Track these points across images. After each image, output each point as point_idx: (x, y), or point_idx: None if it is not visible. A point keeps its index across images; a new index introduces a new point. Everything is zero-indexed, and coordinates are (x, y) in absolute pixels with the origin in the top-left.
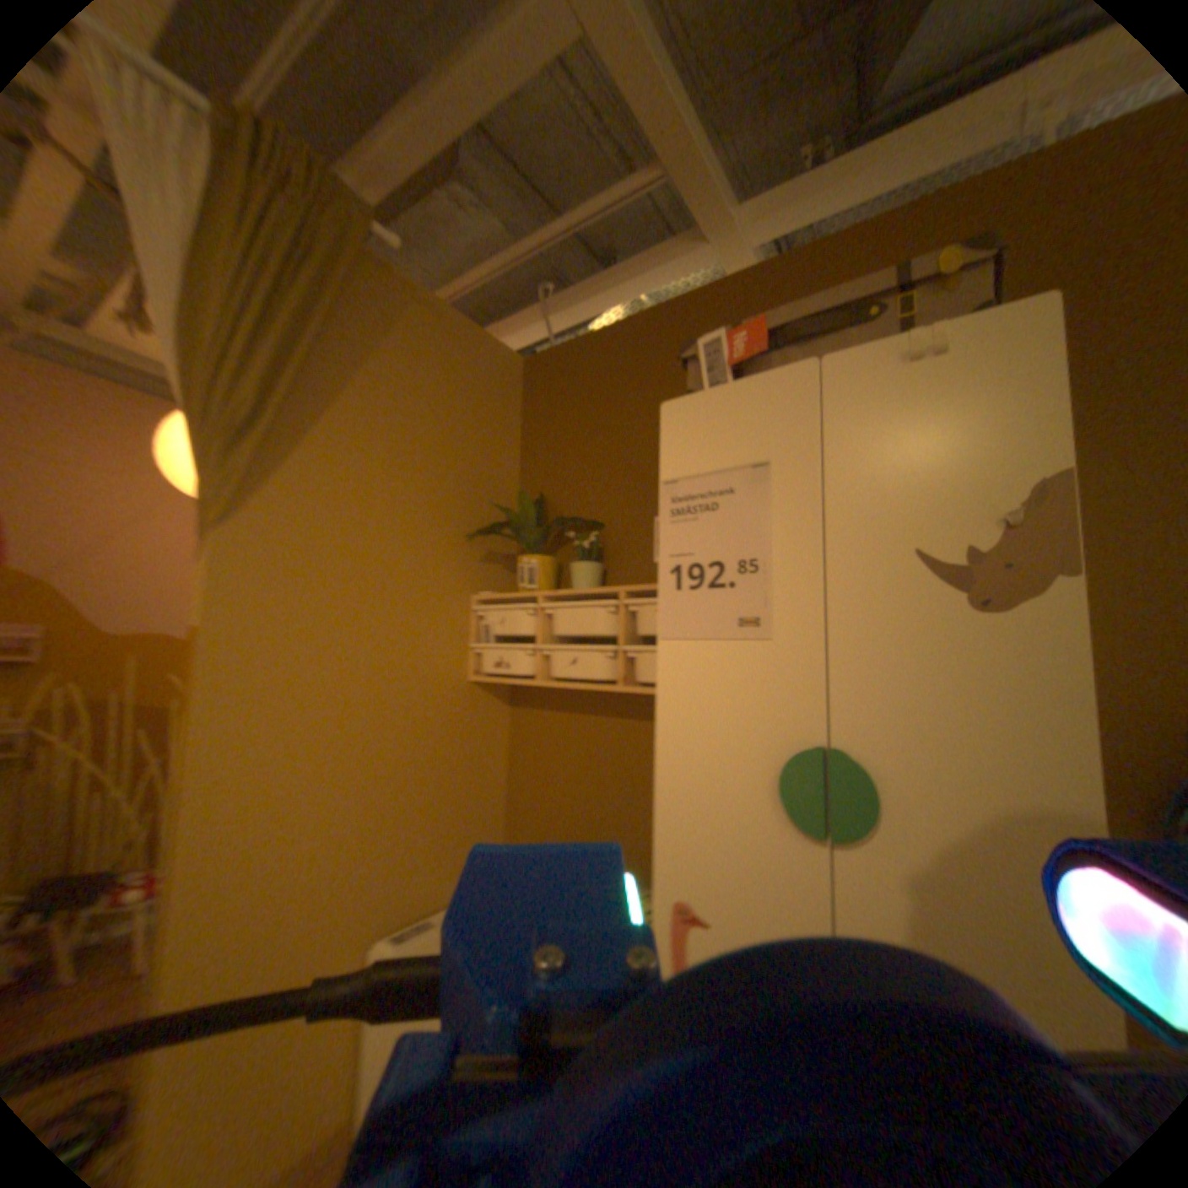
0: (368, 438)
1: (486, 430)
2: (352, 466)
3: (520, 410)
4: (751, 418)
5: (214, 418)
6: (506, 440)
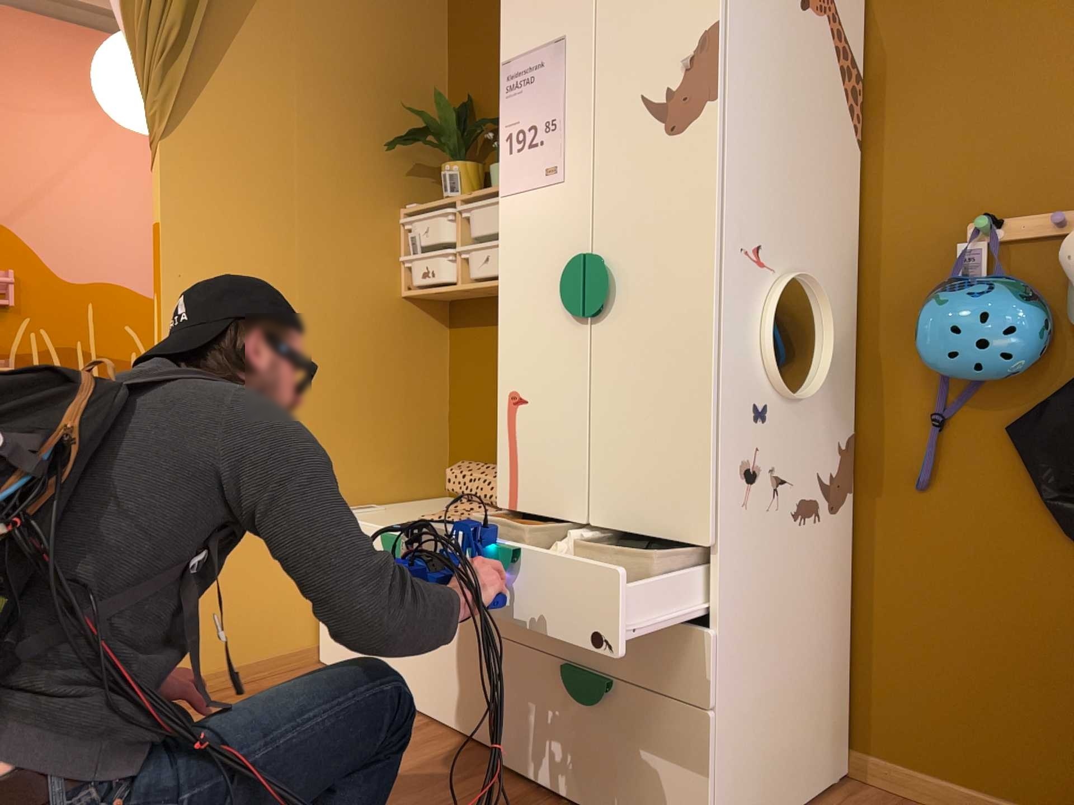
0: (283, 51)
1: (407, 31)
2: (272, 80)
3: (446, 4)
4: (555, 2)
5: (156, 44)
6: (431, 40)
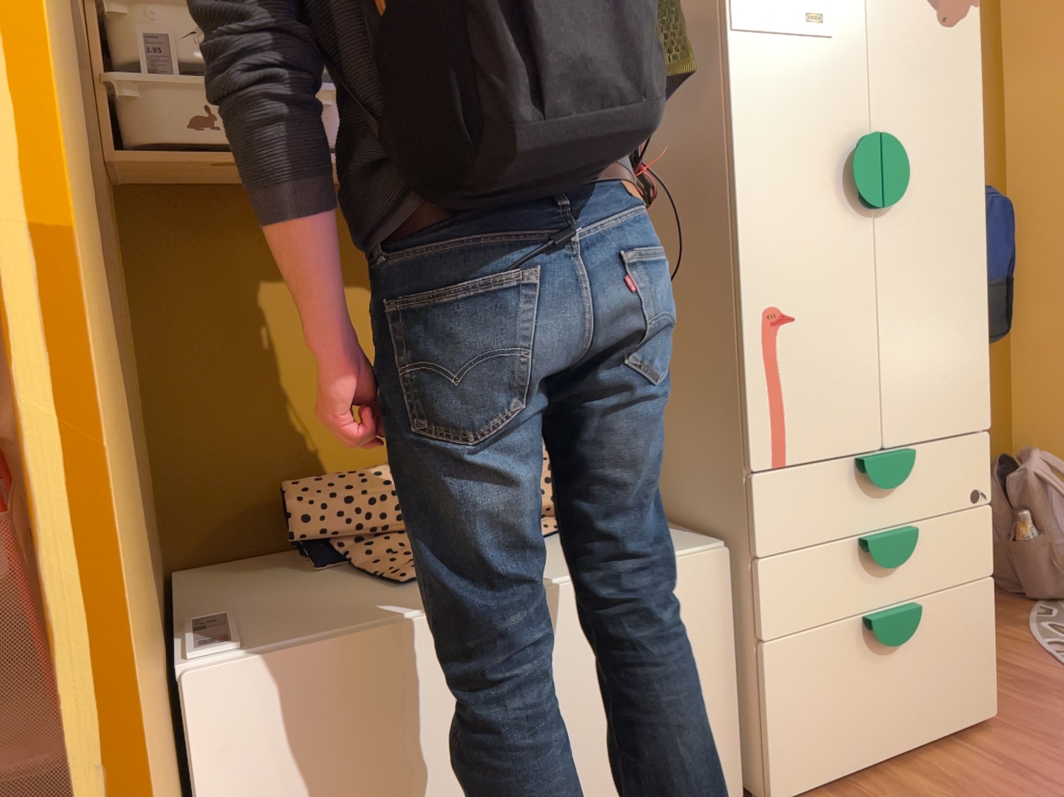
0: None
1: None
2: None
3: None
4: None
5: None
6: None
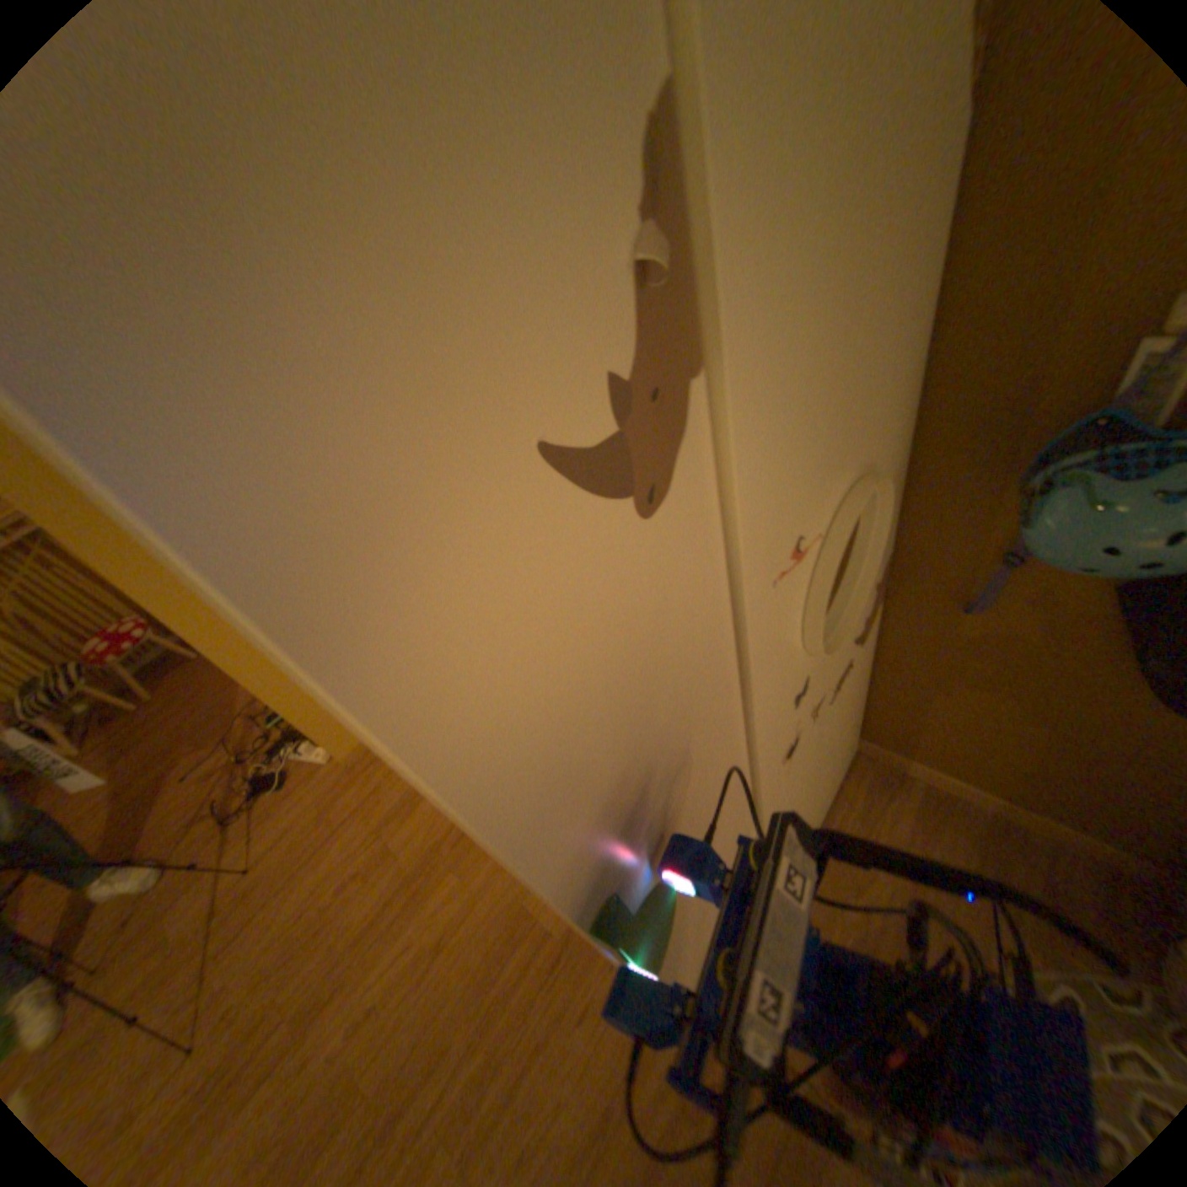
0: None
1: None
2: None
3: None
4: None
5: None
6: None
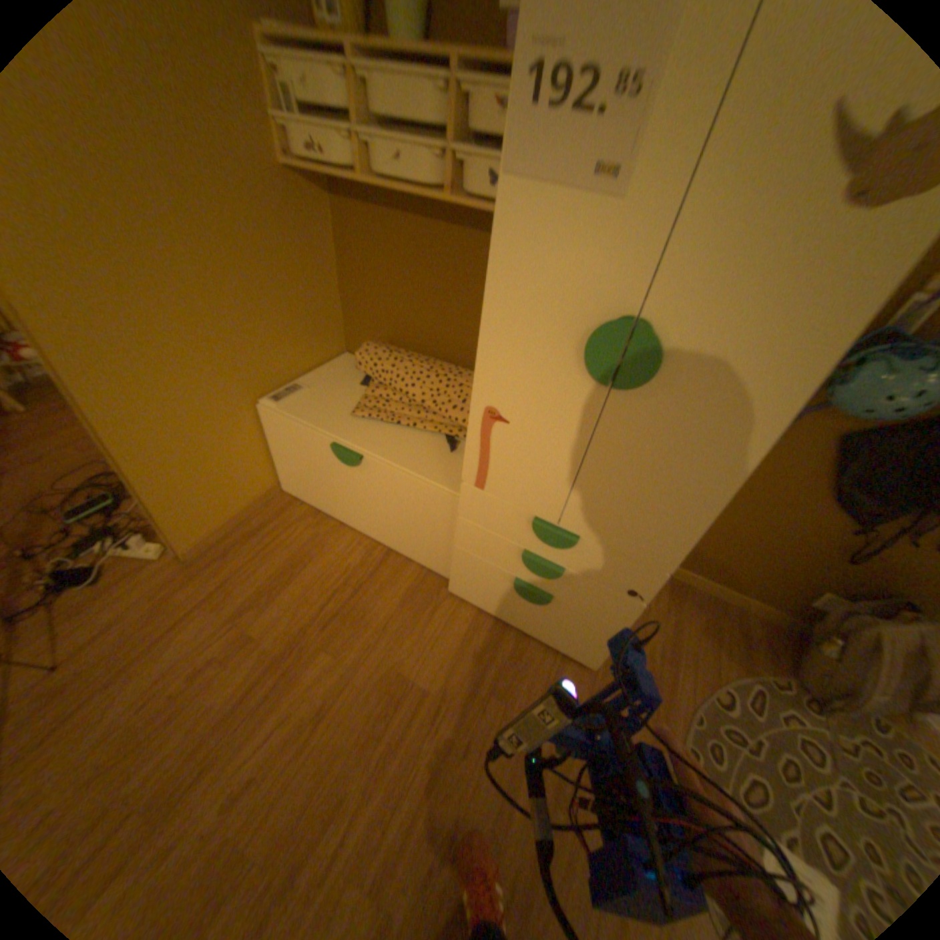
0: None
1: None
2: None
3: None
4: None
5: None
6: None
